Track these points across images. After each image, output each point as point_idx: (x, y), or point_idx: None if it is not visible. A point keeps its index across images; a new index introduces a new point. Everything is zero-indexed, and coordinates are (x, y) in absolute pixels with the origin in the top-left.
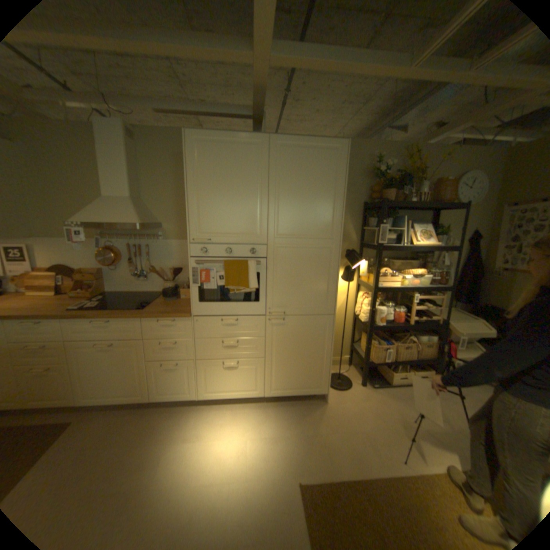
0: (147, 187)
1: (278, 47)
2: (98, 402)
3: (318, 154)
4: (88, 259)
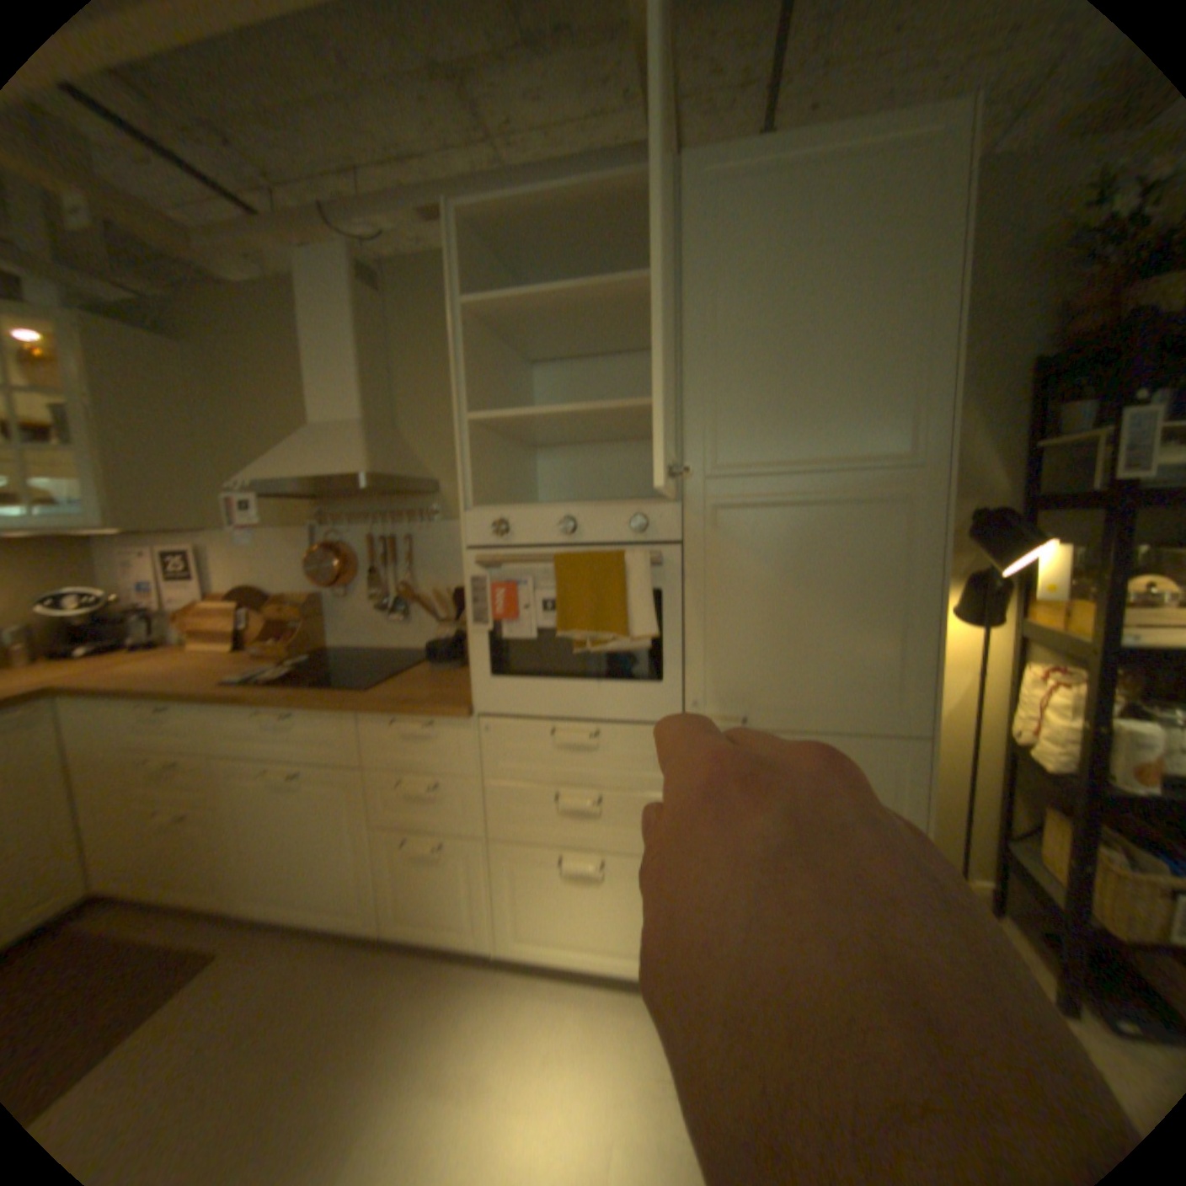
0: (411, 395)
1: None
2: (276, 910)
3: (855, 173)
4: (300, 570)
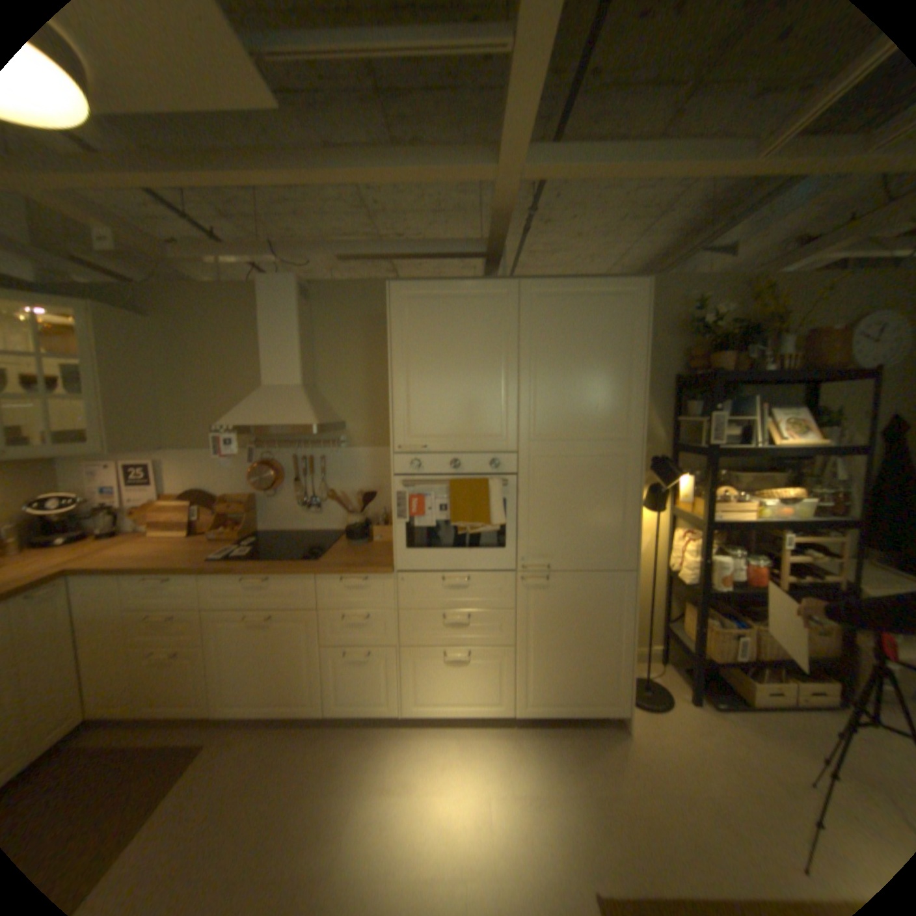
0: (327, 367)
1: (536, 152)
2: (245, 712)
3: (601, 303)
4: (238, 479)
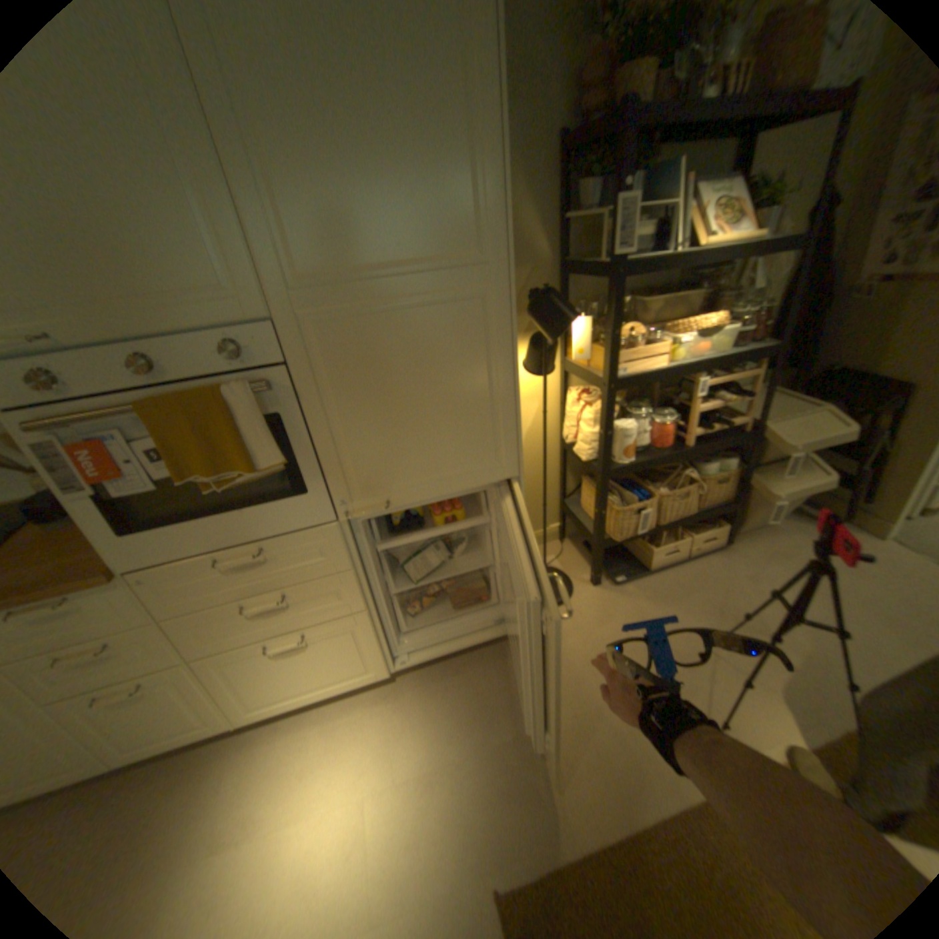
0: None
1: None
2: None
3: None
4: None
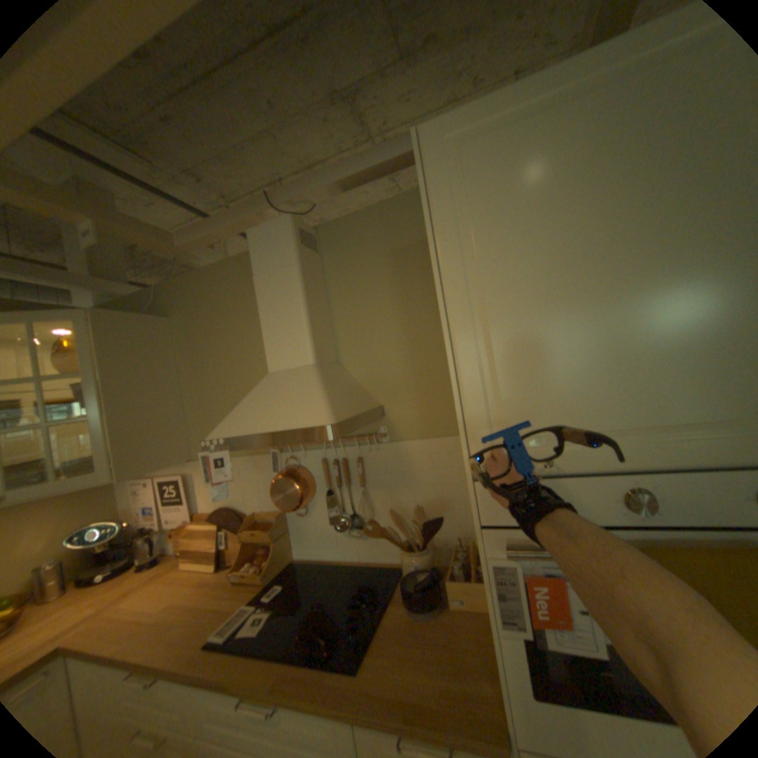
0: (350, 334)
1: None
2: None
3: None
4: (264, 493)
